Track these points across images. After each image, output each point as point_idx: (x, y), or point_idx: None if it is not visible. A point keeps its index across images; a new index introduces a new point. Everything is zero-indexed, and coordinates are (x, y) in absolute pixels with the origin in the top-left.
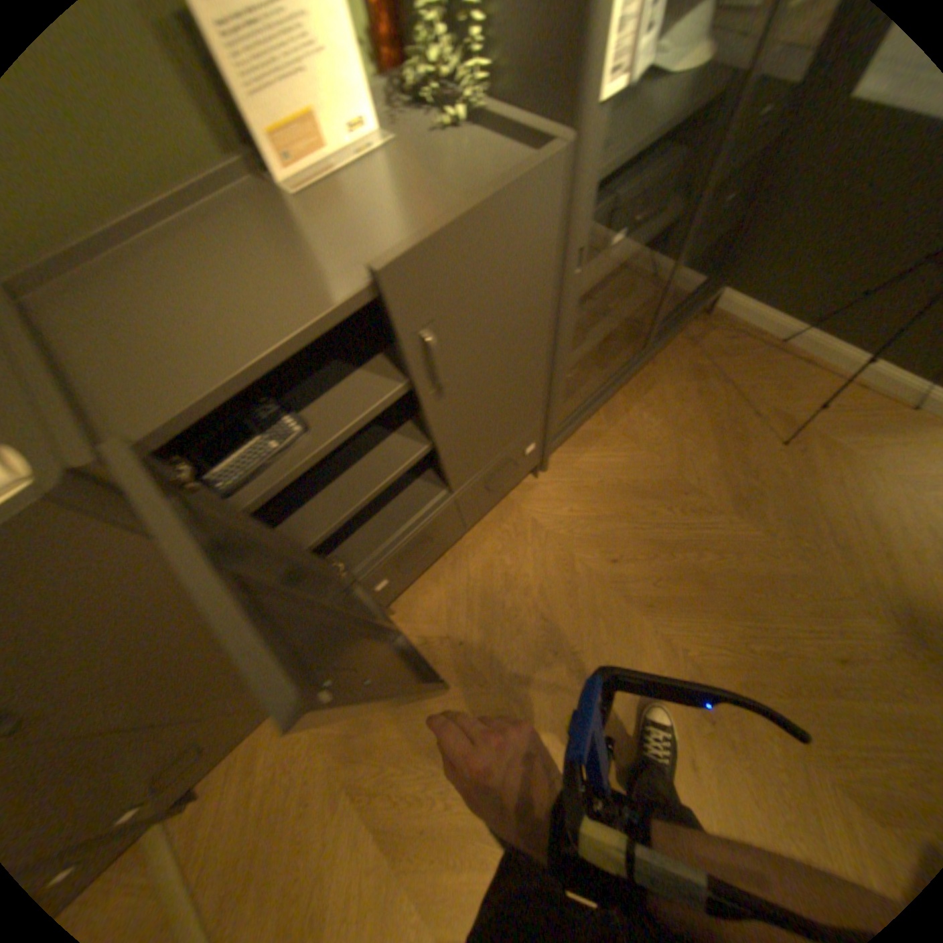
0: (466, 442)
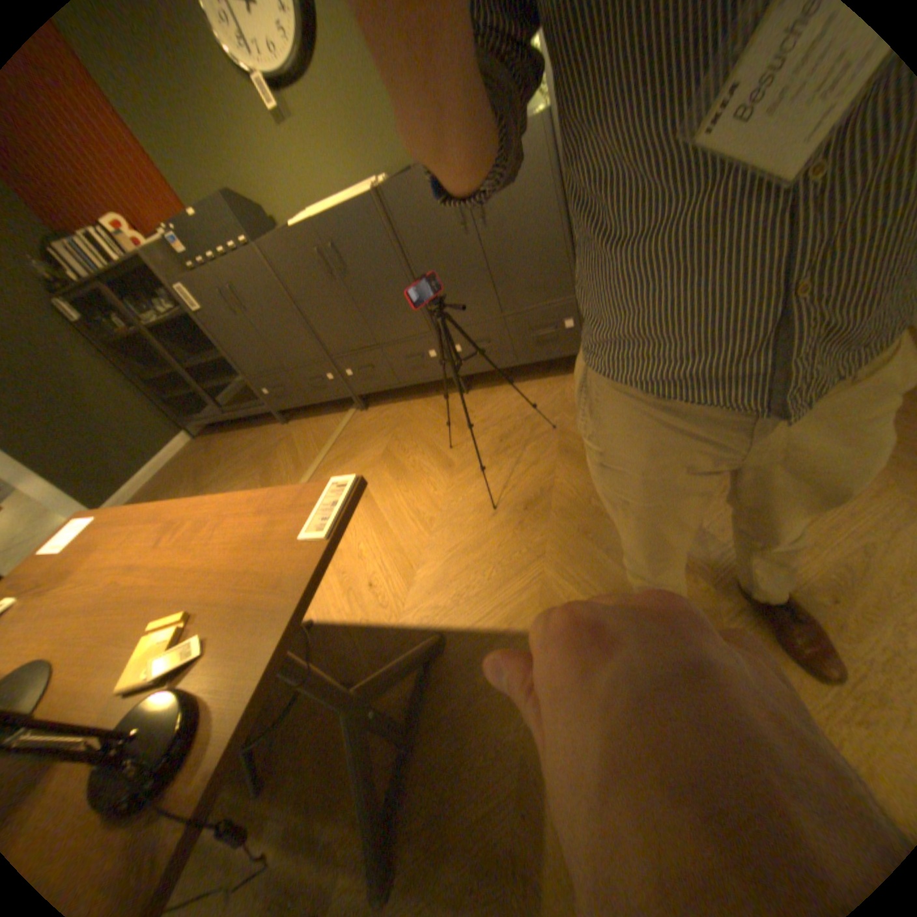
0: (507, 270)
